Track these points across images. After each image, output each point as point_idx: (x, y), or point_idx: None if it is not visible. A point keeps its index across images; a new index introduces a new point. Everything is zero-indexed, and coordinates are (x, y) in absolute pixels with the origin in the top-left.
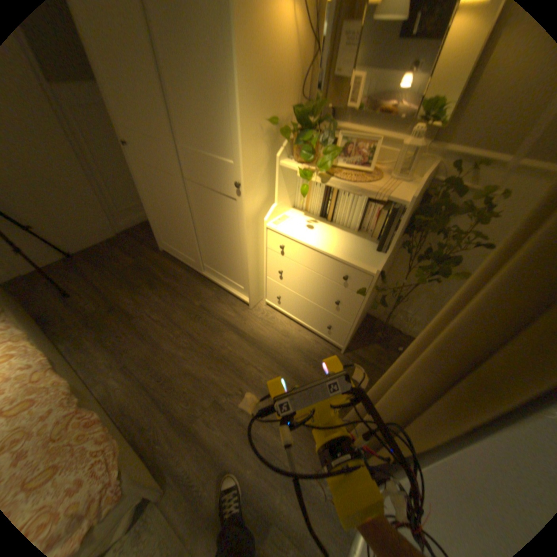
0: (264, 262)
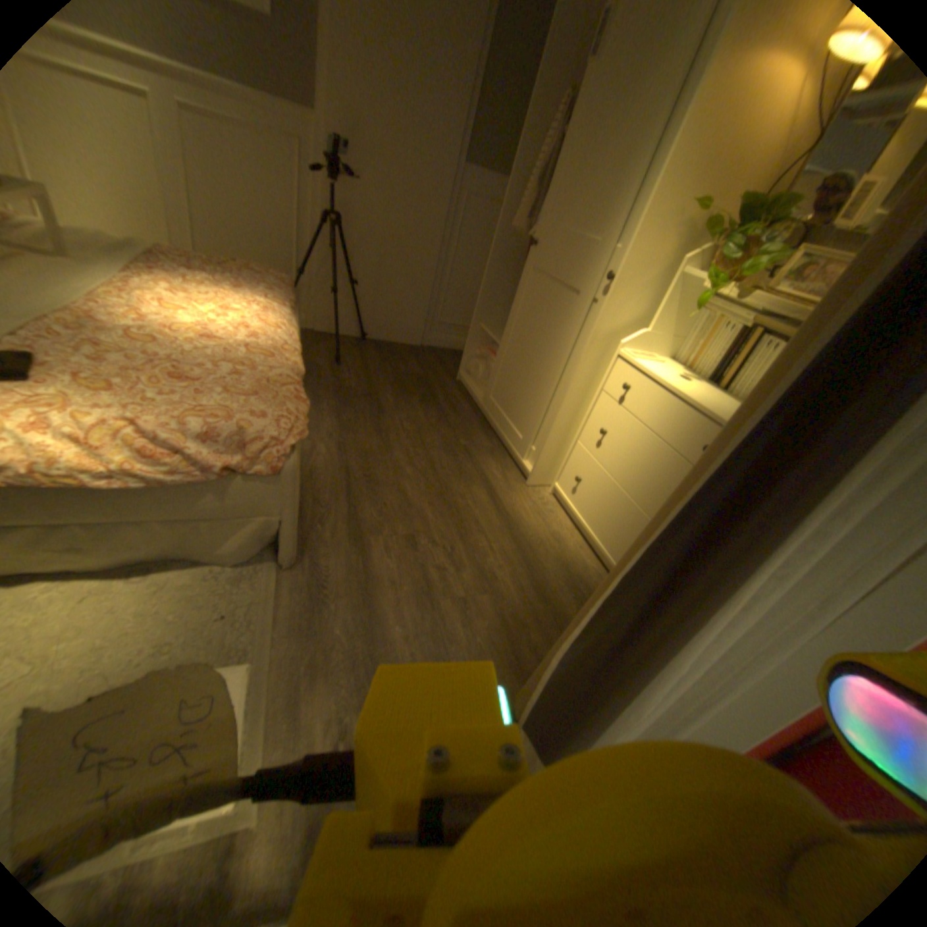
0: (585, 421)
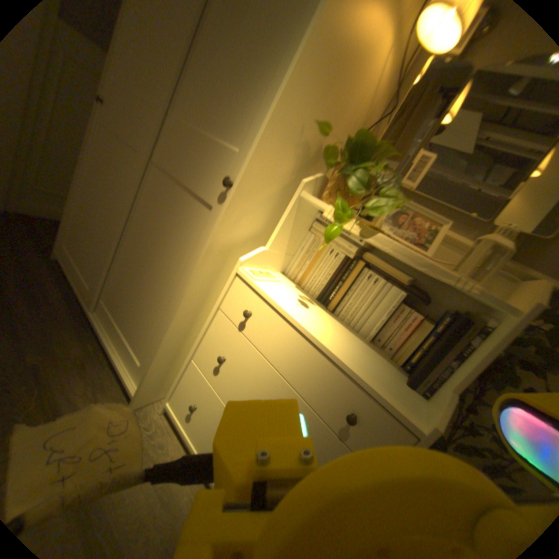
0: (199, 334)
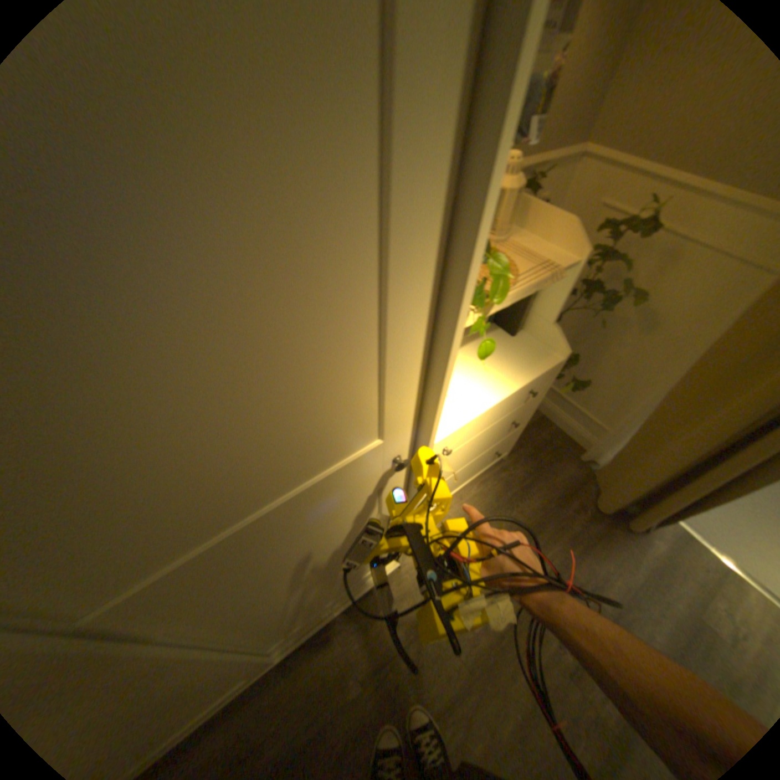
0: None
